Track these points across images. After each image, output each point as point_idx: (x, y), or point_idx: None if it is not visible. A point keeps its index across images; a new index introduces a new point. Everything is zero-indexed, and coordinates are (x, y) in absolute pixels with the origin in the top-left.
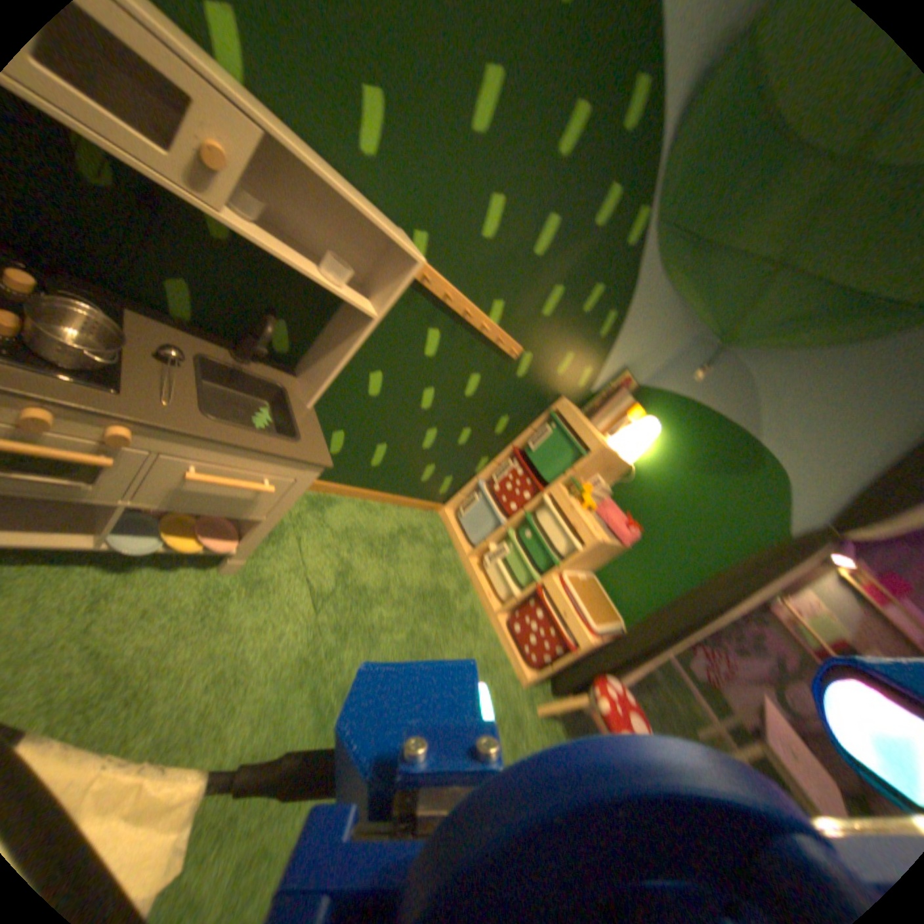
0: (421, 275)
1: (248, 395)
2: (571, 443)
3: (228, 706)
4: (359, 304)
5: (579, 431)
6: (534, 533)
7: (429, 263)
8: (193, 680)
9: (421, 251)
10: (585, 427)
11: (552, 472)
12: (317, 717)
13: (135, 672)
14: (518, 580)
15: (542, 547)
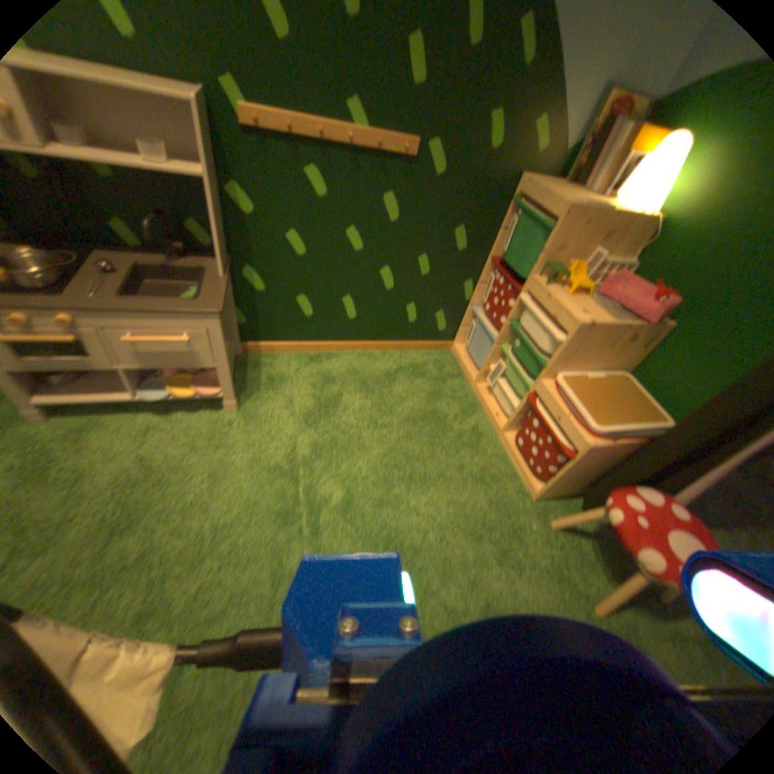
0: (251, 115)
1: (185, 280)
2: (534, 219)
3: (216, 489)
4: (182, 167)
5: (544, 200)
6: (518, 337)
7: (250, 100)
8: (196, 473)
9: (237, 92)
10: (549, 191)
11: (526, 263)
12: (282, 502)
13: (163, 466)
14: (519, 391)
15: (527, 349)
